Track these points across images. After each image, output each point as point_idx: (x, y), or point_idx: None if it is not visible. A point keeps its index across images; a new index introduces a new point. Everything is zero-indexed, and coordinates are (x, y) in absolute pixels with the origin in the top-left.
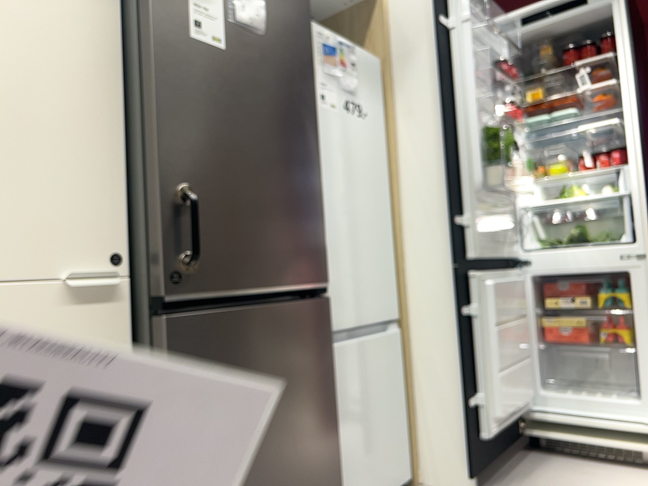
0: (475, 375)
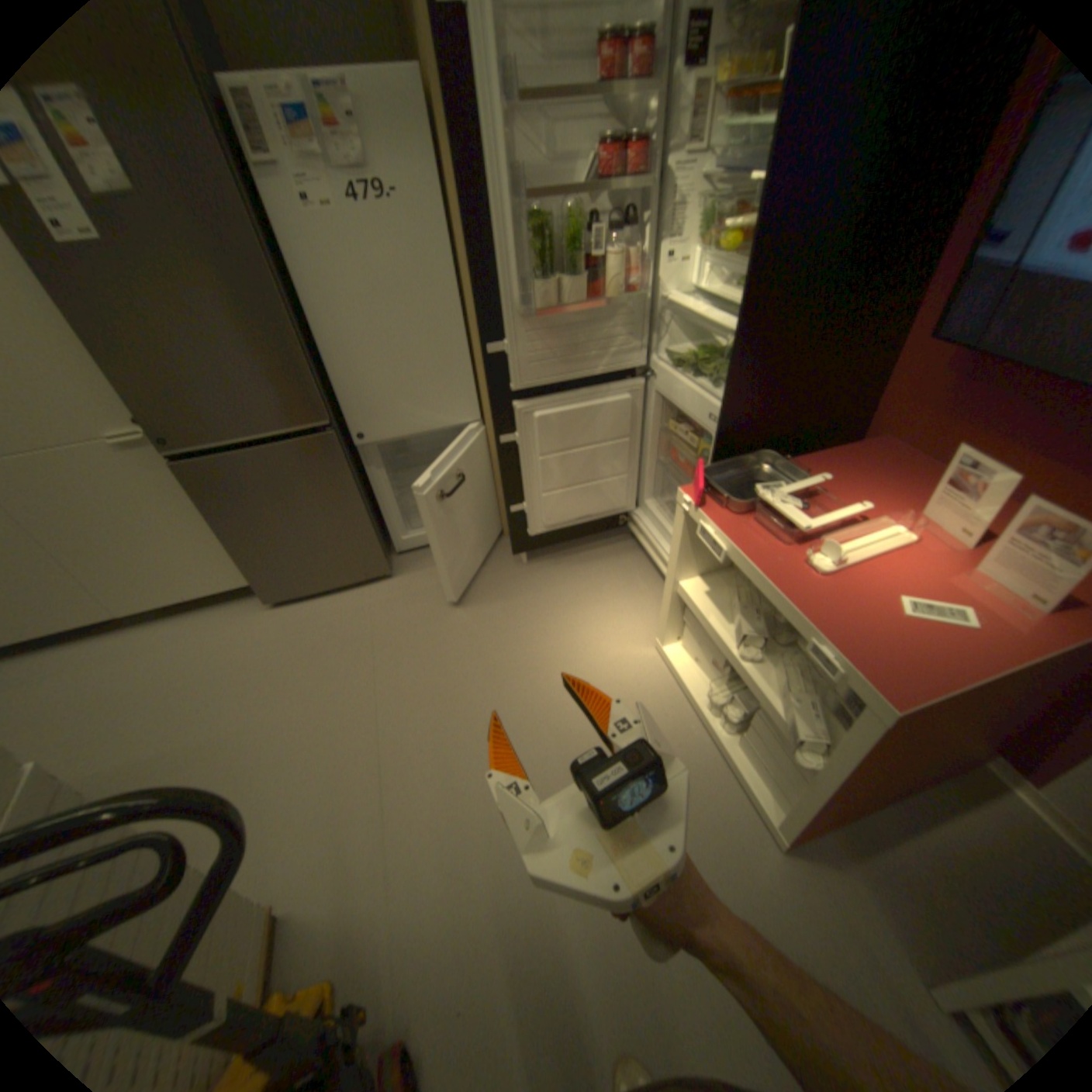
0: (520, 490)
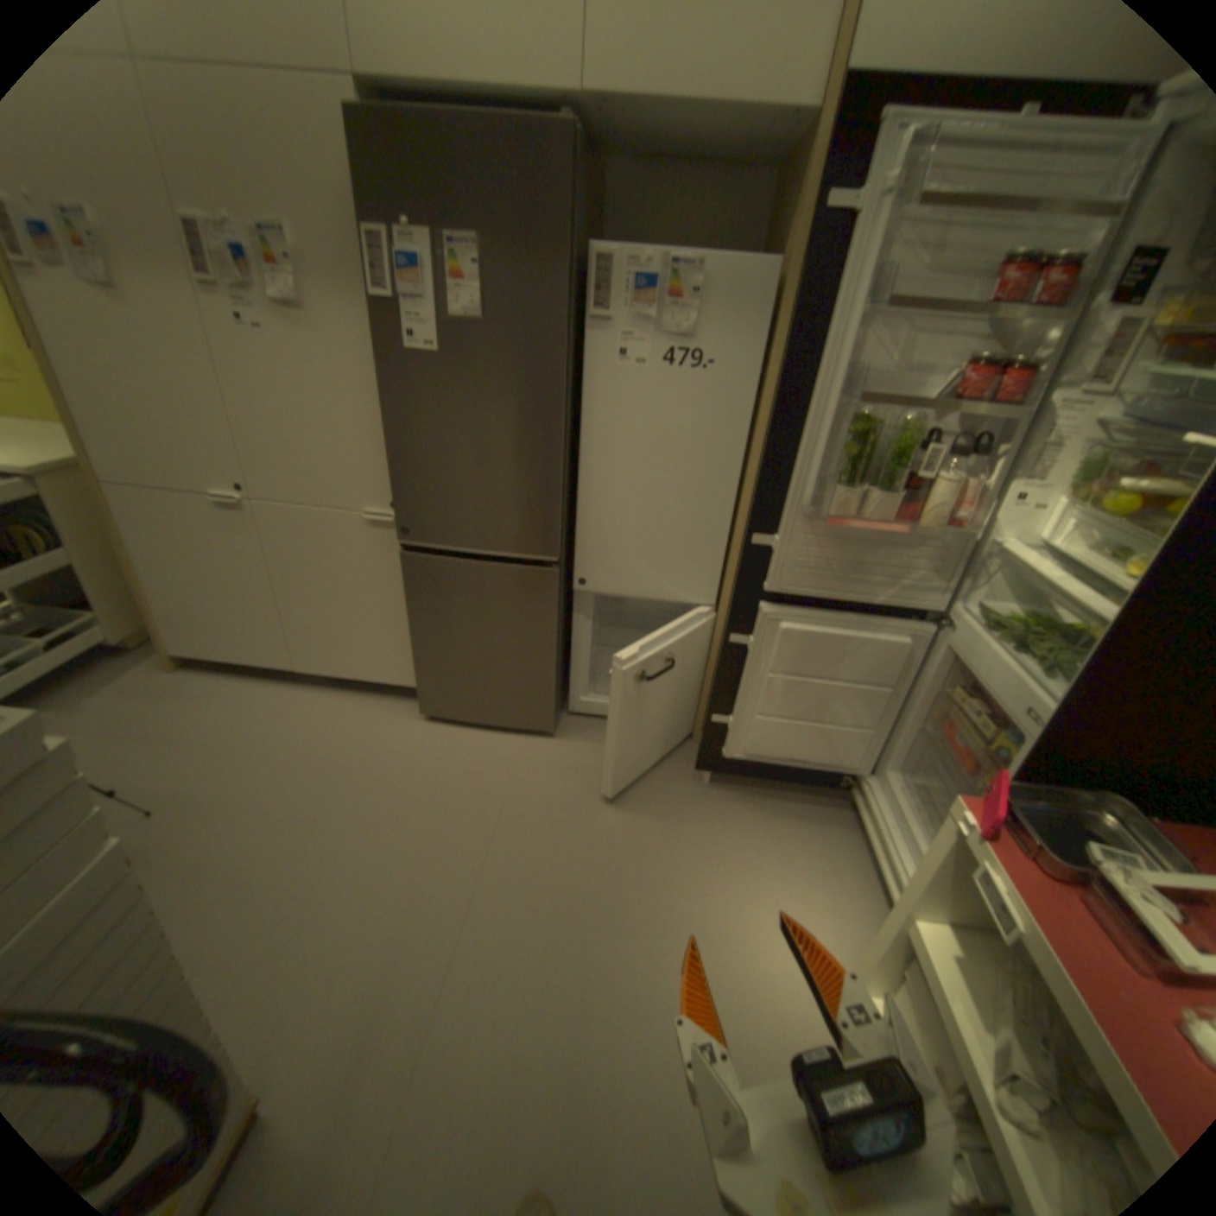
0: (732, 700)
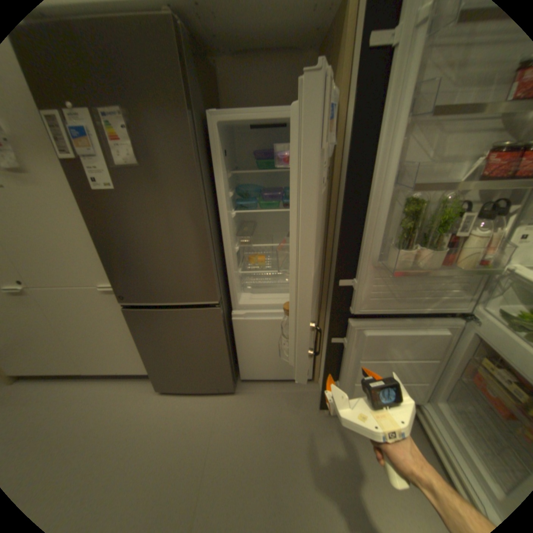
0: (337, 372)
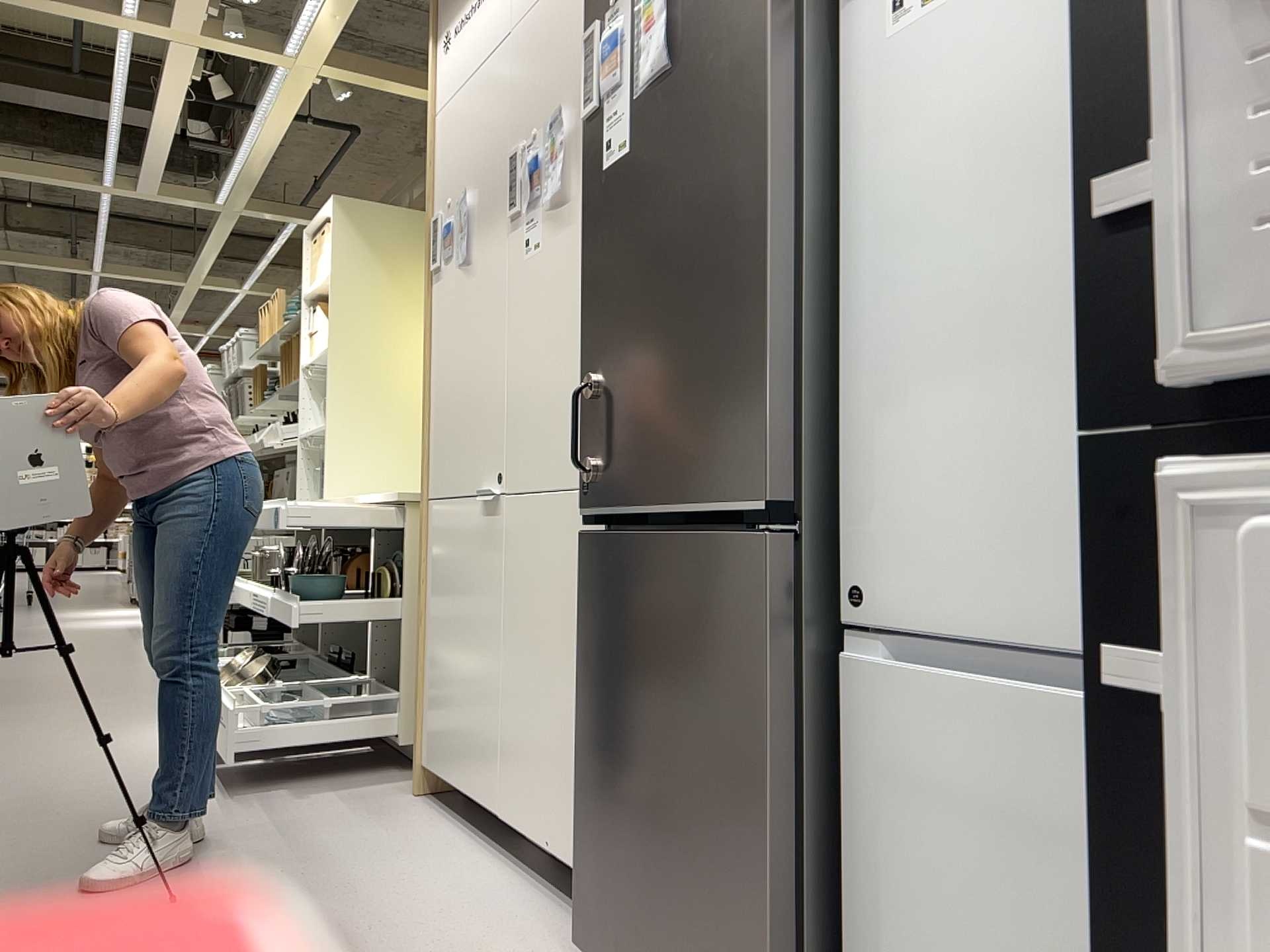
0: None
